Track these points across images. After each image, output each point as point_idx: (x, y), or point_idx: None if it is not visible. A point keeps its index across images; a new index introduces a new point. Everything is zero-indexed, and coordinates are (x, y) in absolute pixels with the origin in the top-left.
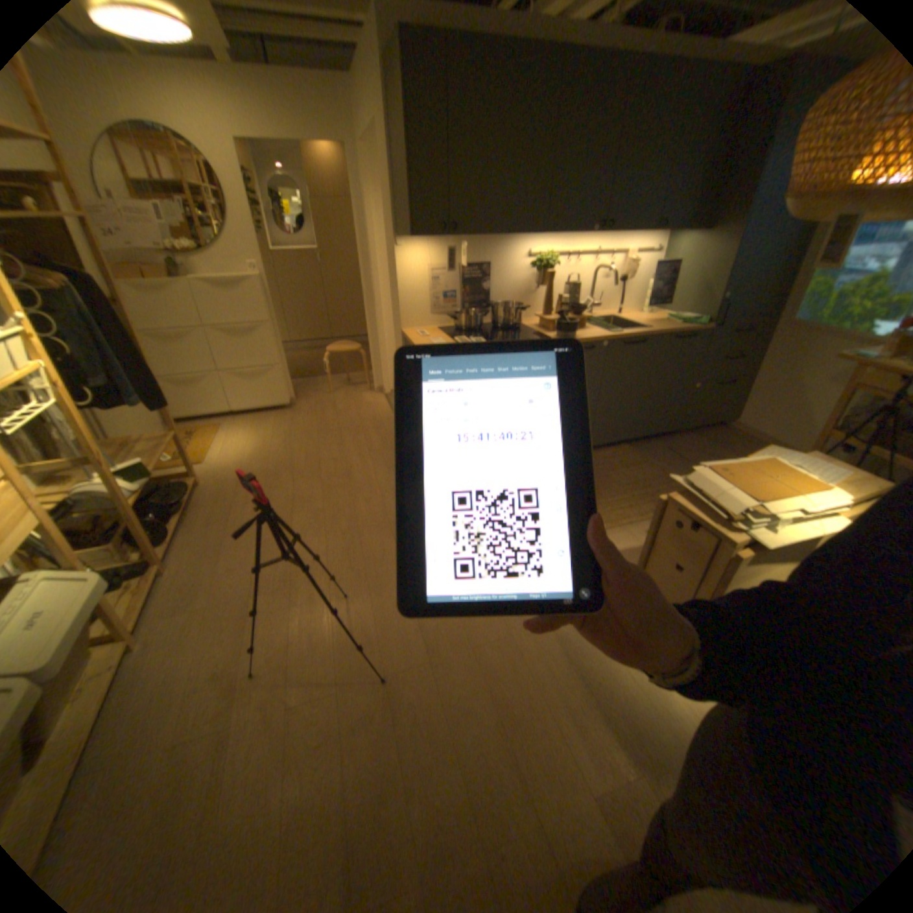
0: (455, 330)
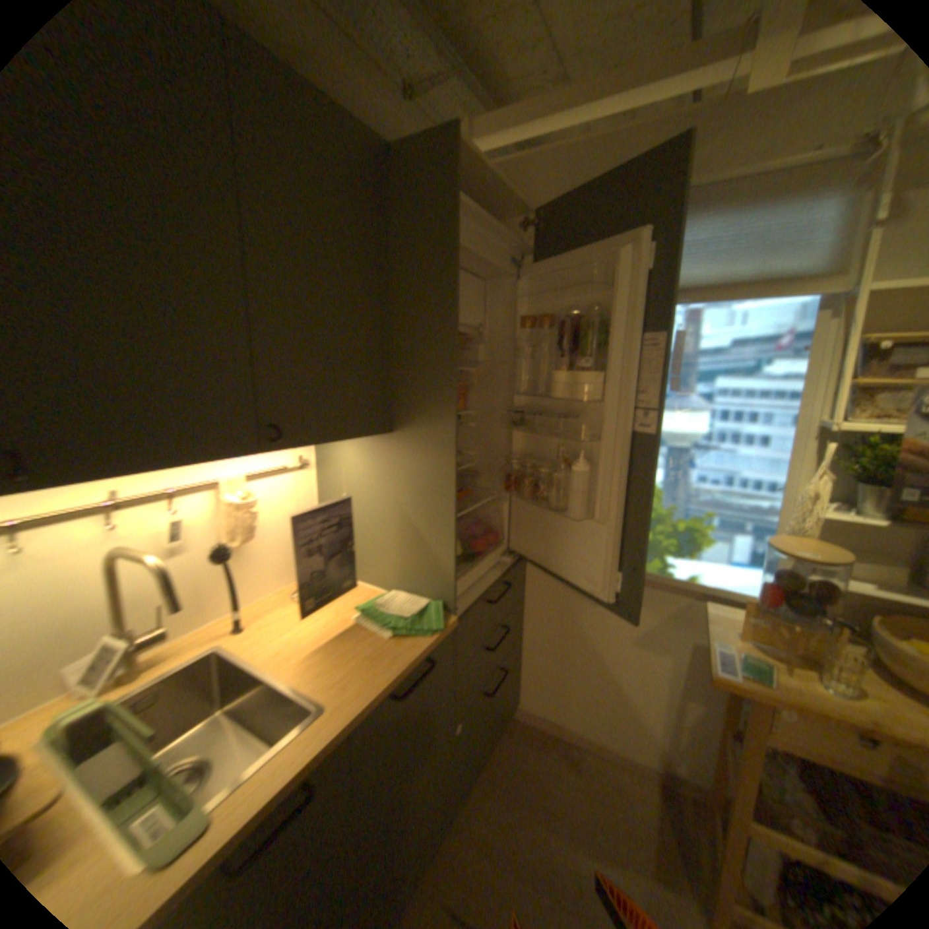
0: None
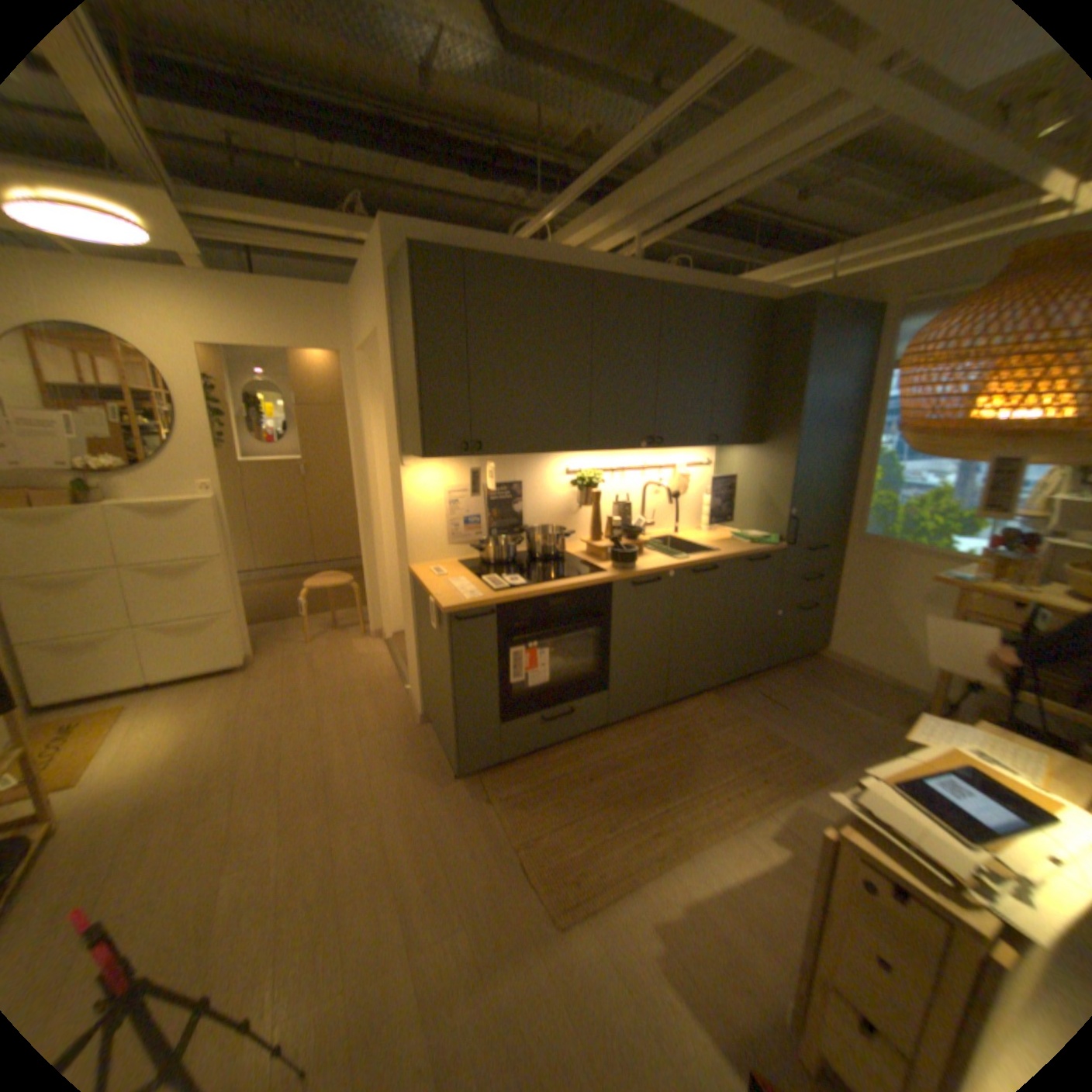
0: (482, 563)
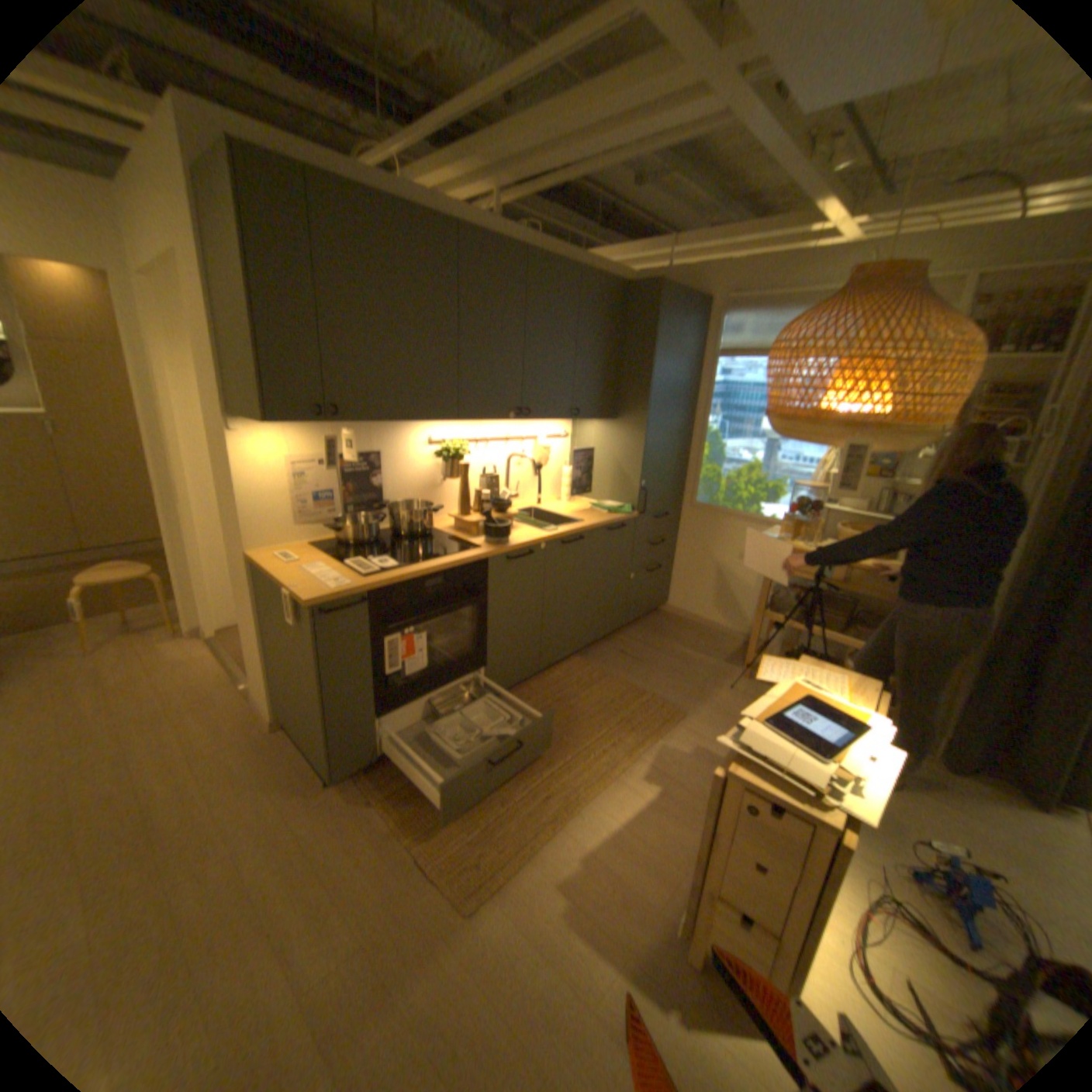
0: (340, 546)
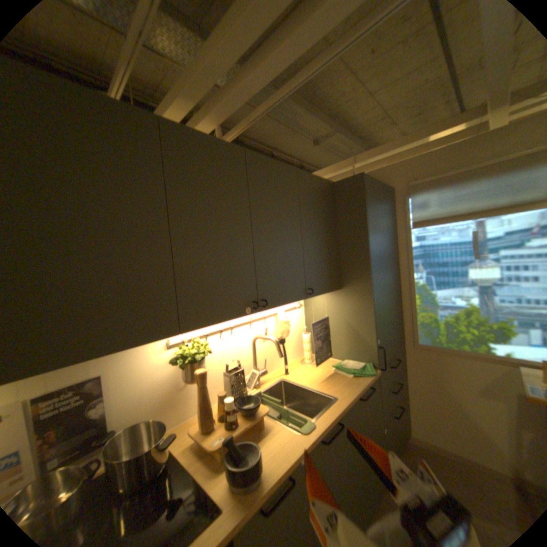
0: None
